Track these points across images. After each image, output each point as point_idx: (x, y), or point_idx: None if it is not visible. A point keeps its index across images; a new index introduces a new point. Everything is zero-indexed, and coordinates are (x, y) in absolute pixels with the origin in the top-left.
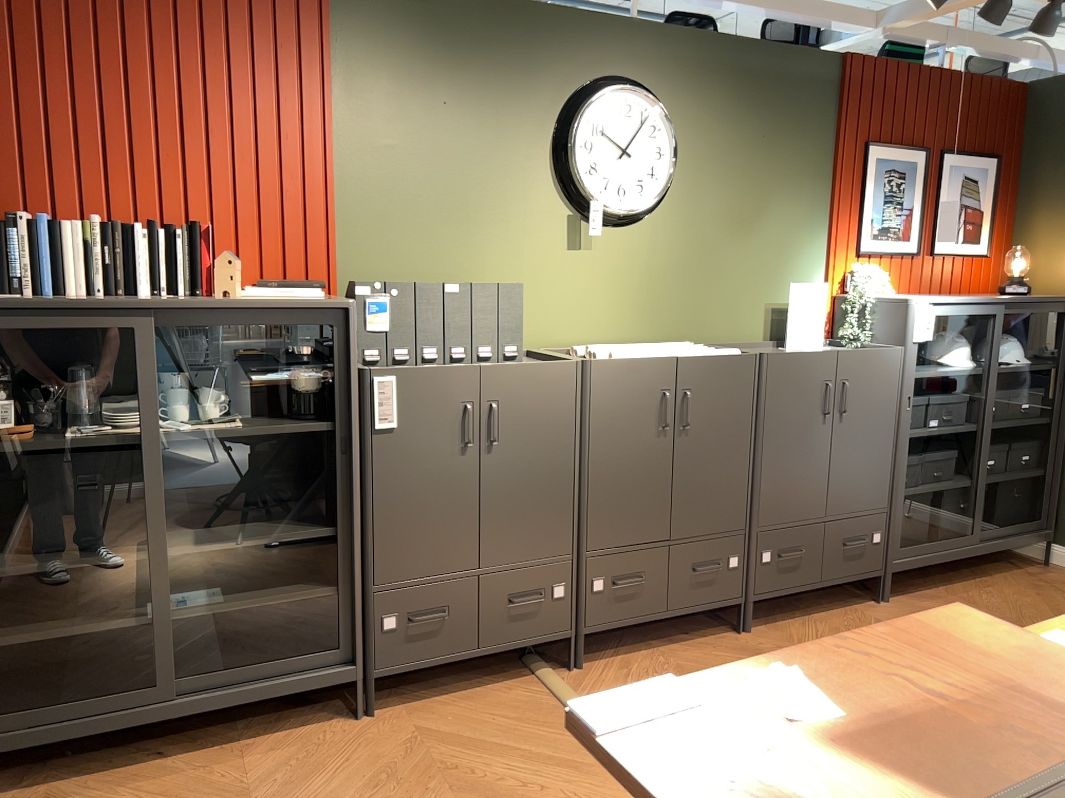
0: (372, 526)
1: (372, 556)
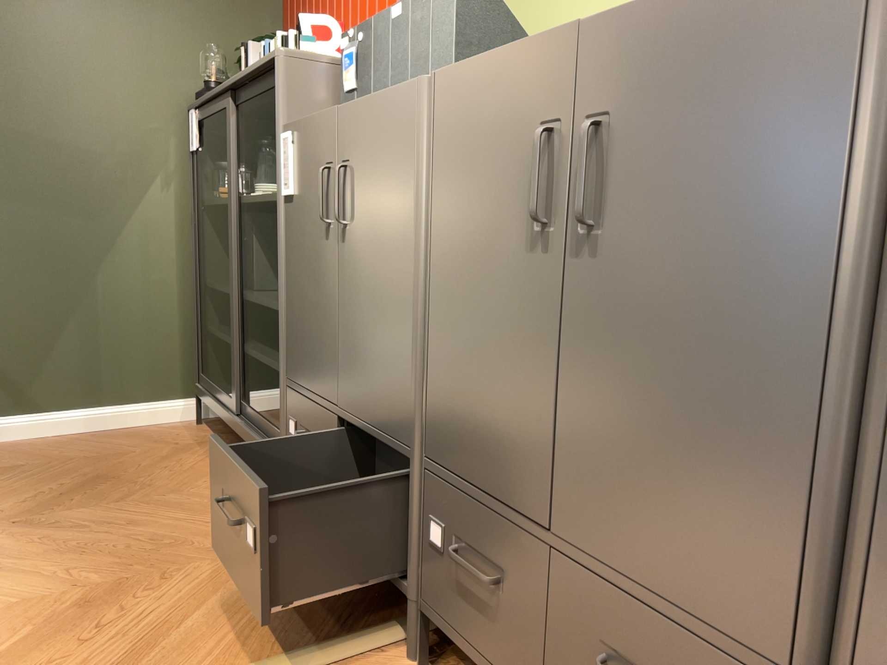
0: (285, 309)
1: (285, 343)
